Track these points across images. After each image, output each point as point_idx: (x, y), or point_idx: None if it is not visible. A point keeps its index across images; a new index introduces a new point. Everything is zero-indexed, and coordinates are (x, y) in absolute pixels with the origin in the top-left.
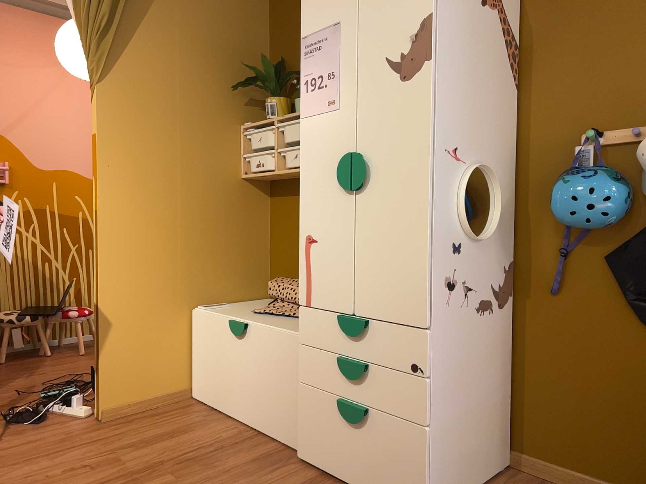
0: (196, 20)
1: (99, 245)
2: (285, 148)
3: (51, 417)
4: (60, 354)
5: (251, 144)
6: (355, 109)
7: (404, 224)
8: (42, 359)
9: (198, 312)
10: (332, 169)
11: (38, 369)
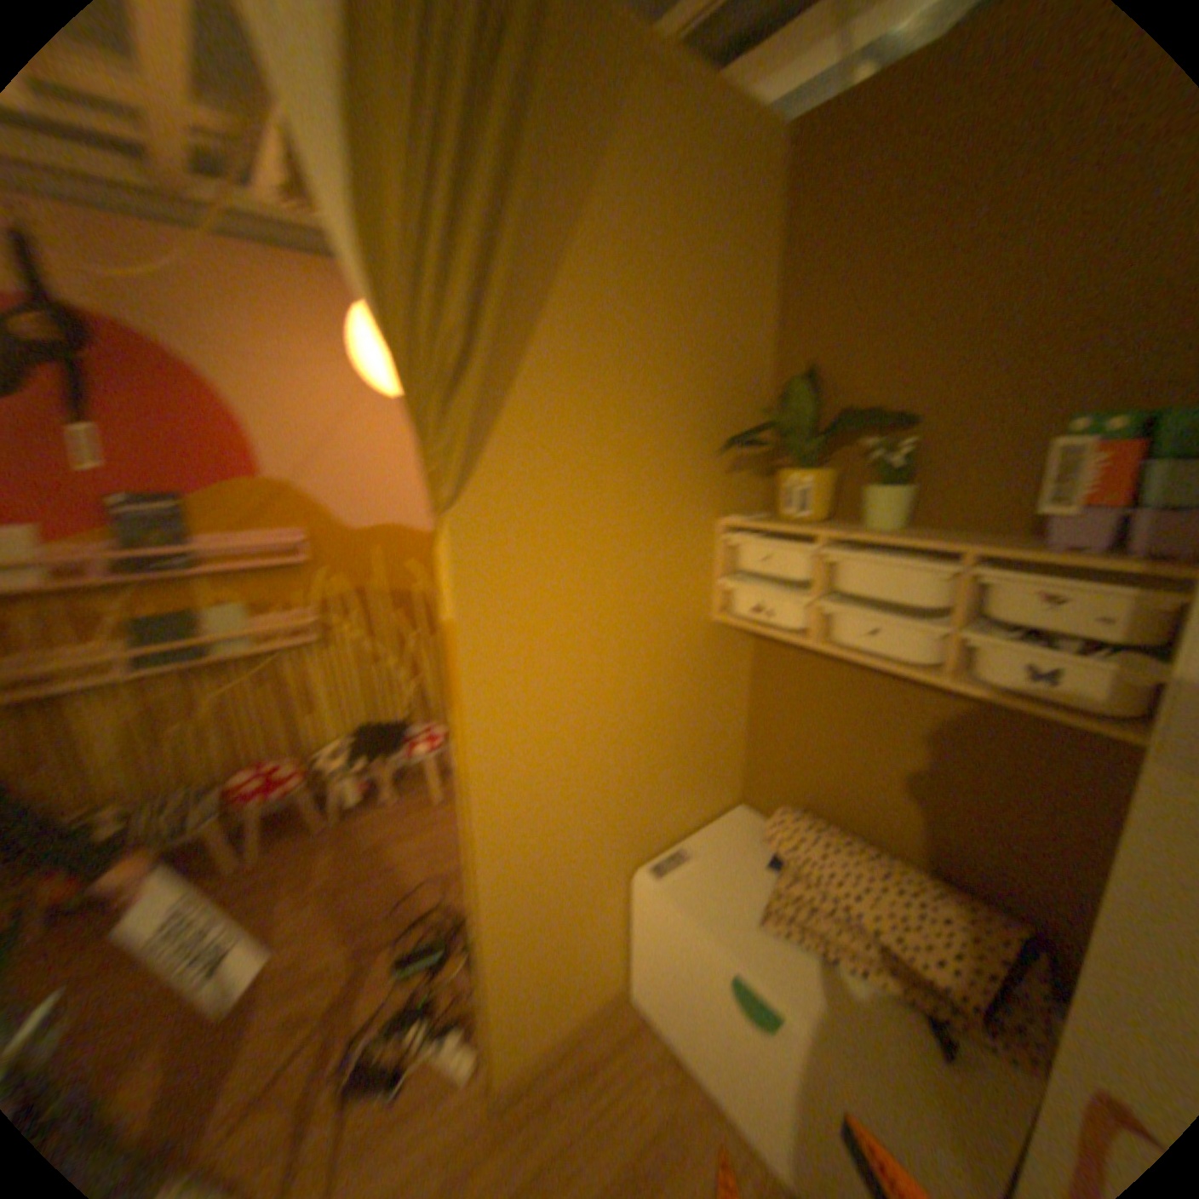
0: (643, 293)
1: (472, 843)
2: (851, 610)
3: (412, 1075)
4: (405, 801)
5: (741, 563)
6: None
7: None
8: (383, 821)
9: (648, 896)
10: None
11: (380, 860)
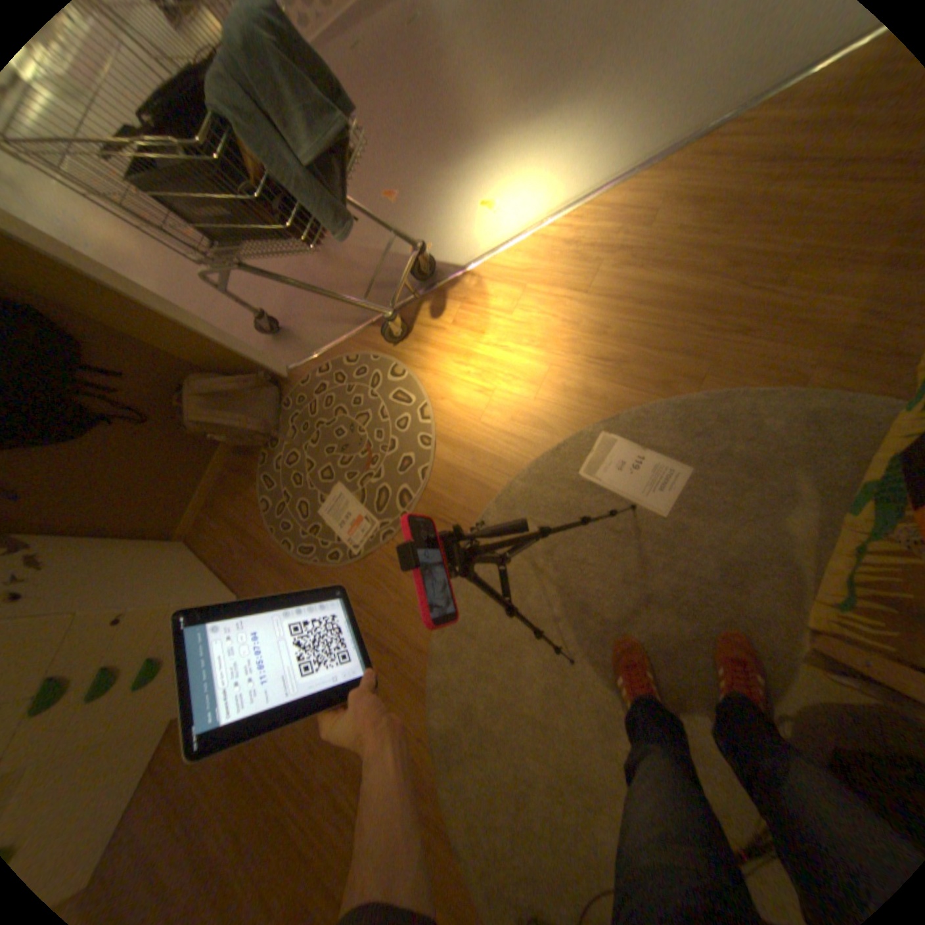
0: None
1: None
2: None
3: None
4: None
5: None
6: None
7: None
8: None
9: None
10: None
11: None
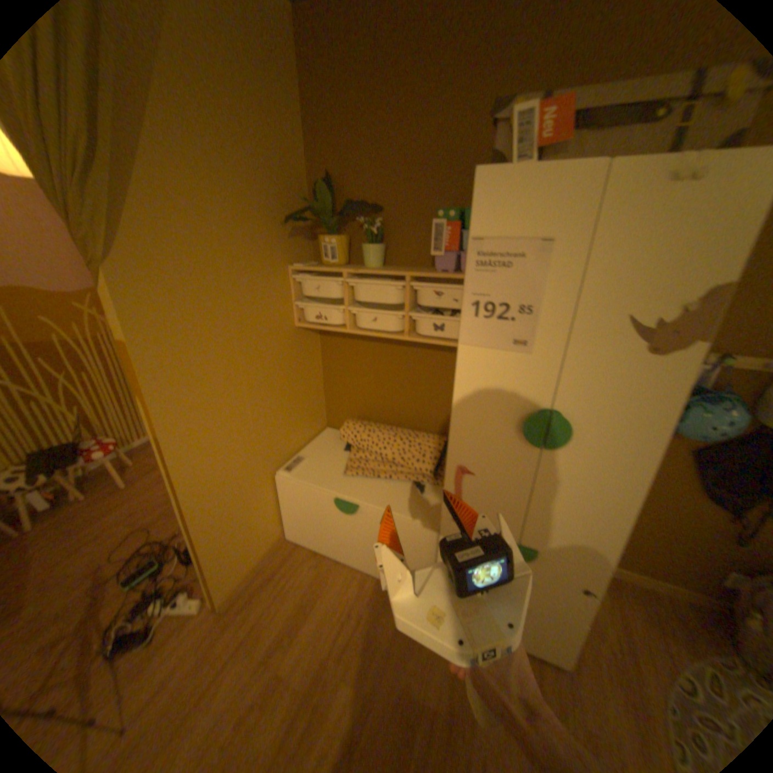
0: (216, 114)
1: (172, 474)
2: (363, 310)
3: (158, 624)
4: (94, 492)
5: (306, 291)
6: (561, 361)
7: (607, 493)
8: (78, 509)
9: (285, 480)
10: (508, 415)
11: (87, 532)
